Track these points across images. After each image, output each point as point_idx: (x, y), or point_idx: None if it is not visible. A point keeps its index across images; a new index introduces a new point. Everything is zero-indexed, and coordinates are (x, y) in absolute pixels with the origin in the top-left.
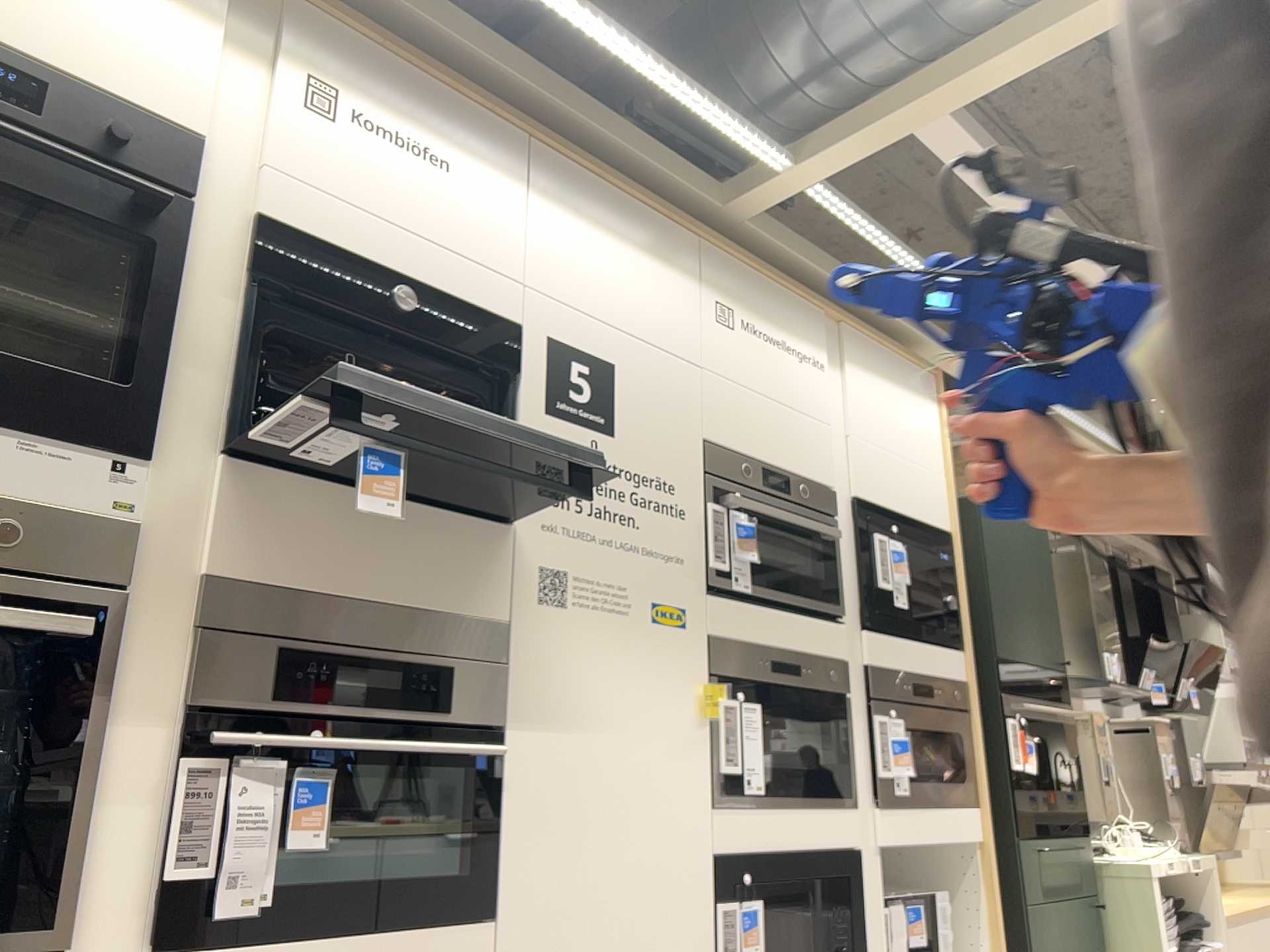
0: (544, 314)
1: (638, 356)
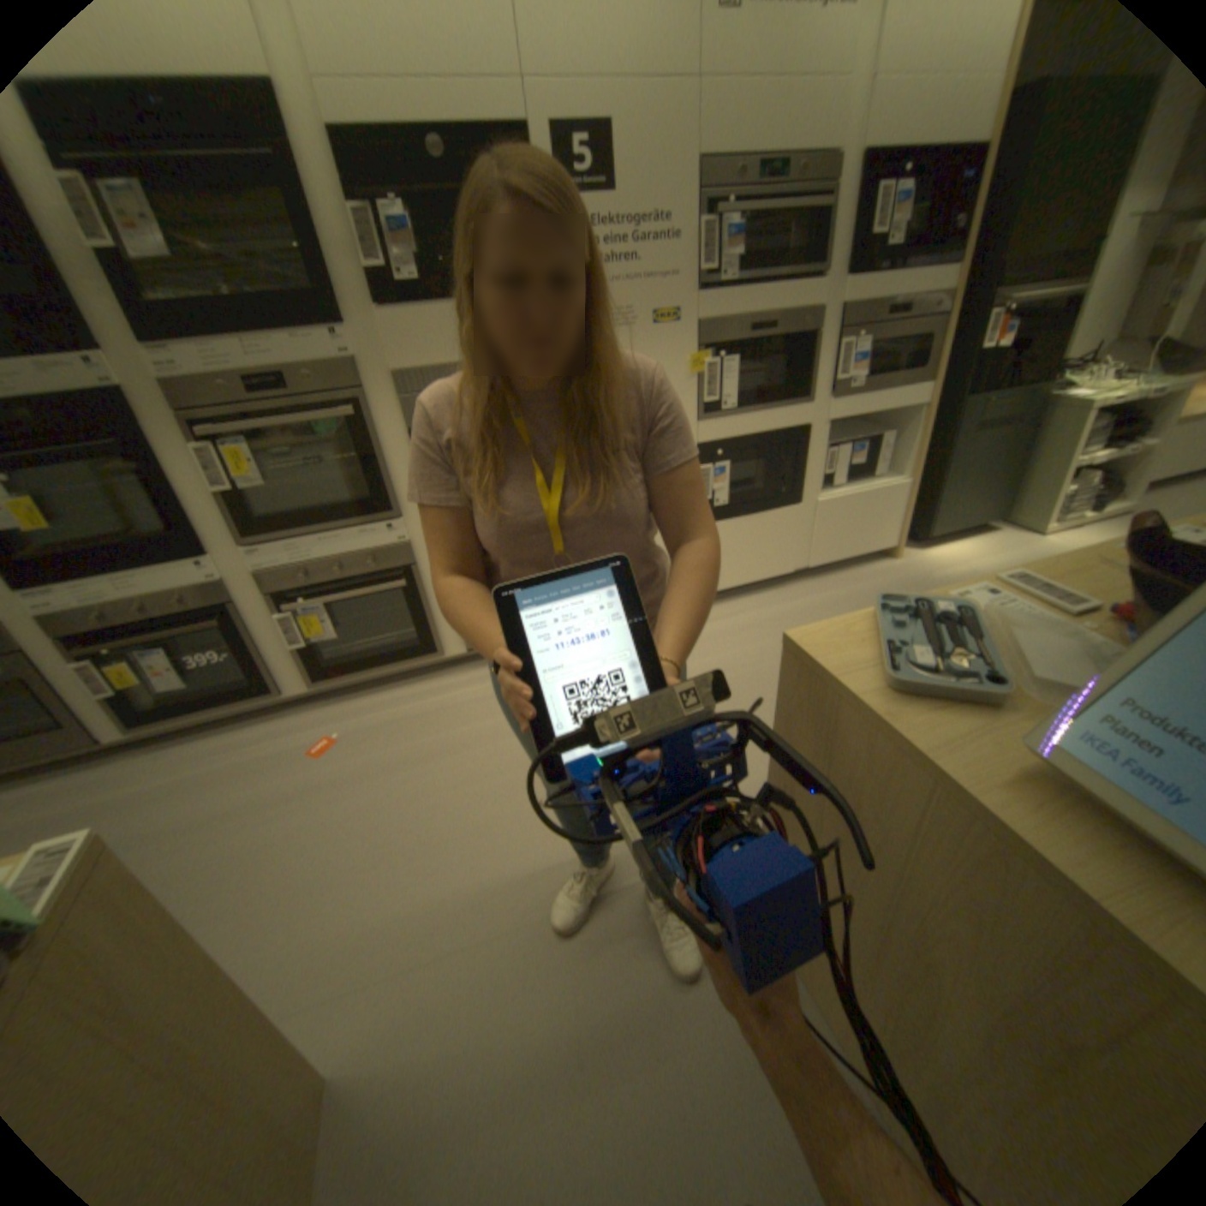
0: (539, 94)
1: (634, 93)
